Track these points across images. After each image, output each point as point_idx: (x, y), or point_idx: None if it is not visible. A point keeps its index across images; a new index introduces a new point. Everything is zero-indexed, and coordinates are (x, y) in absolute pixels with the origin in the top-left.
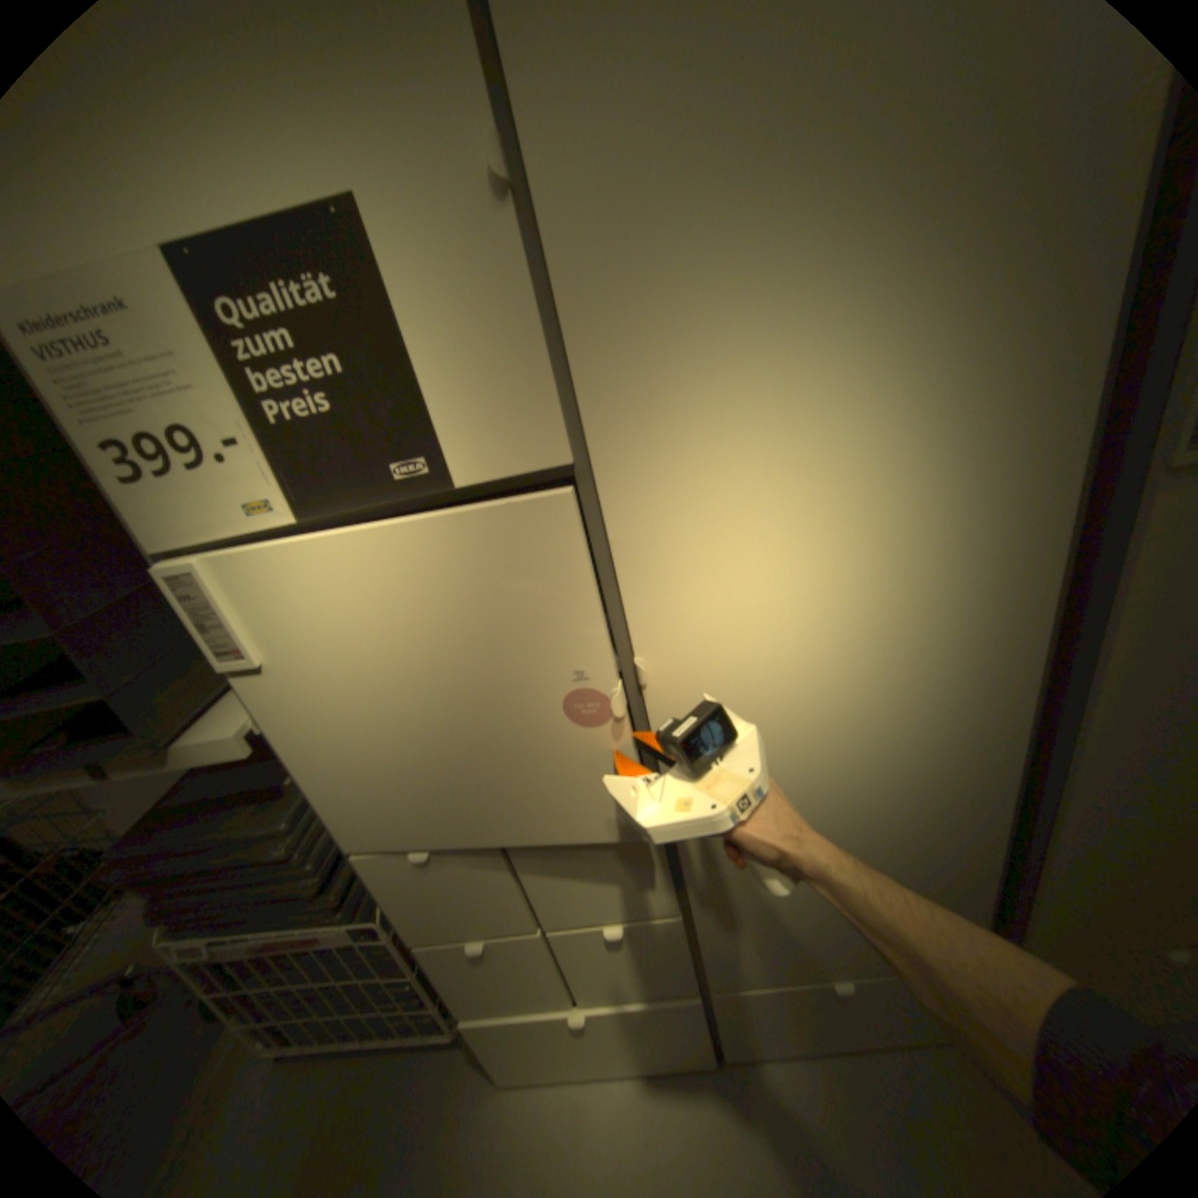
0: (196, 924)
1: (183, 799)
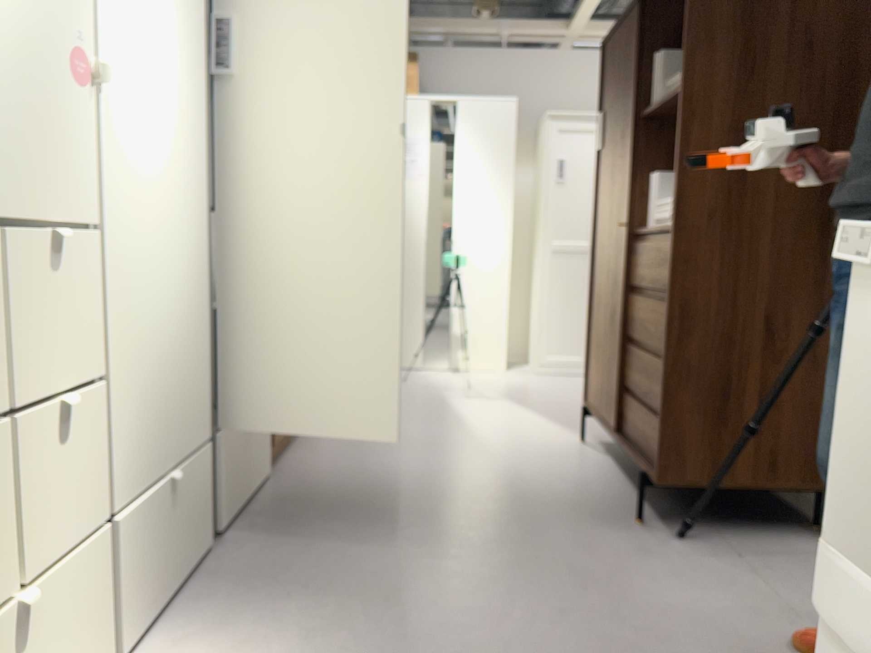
0: None
1: None
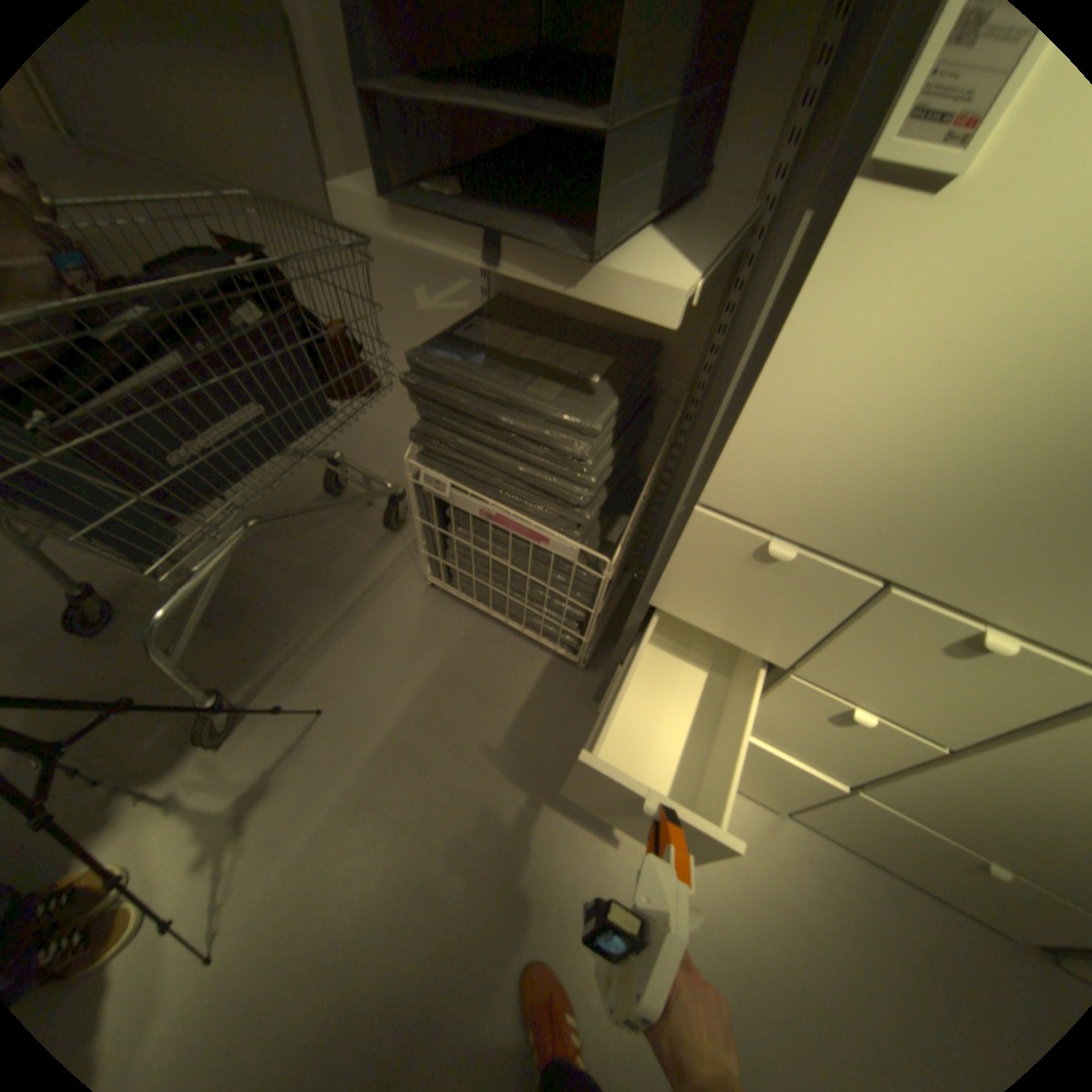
0: (448, 463)
1: (479, 338)
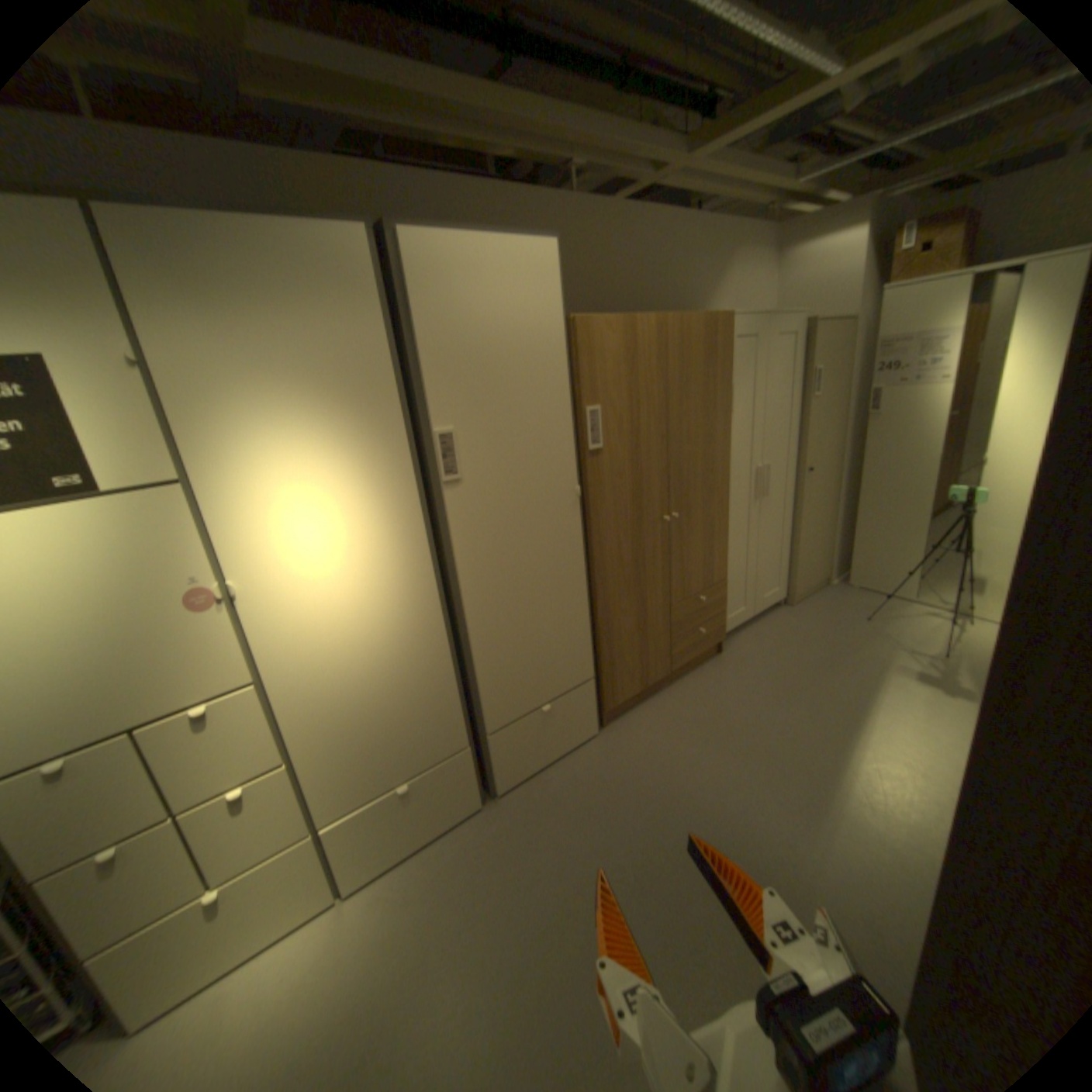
0: None
1: None
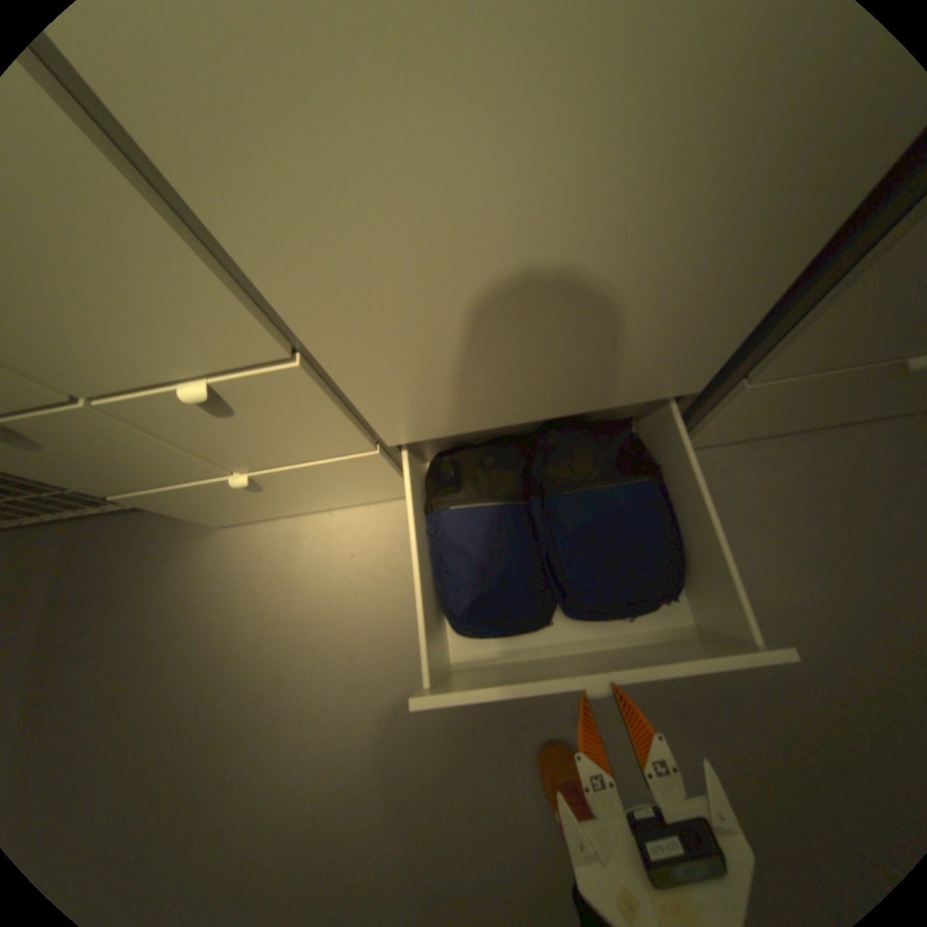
0: None
1: None
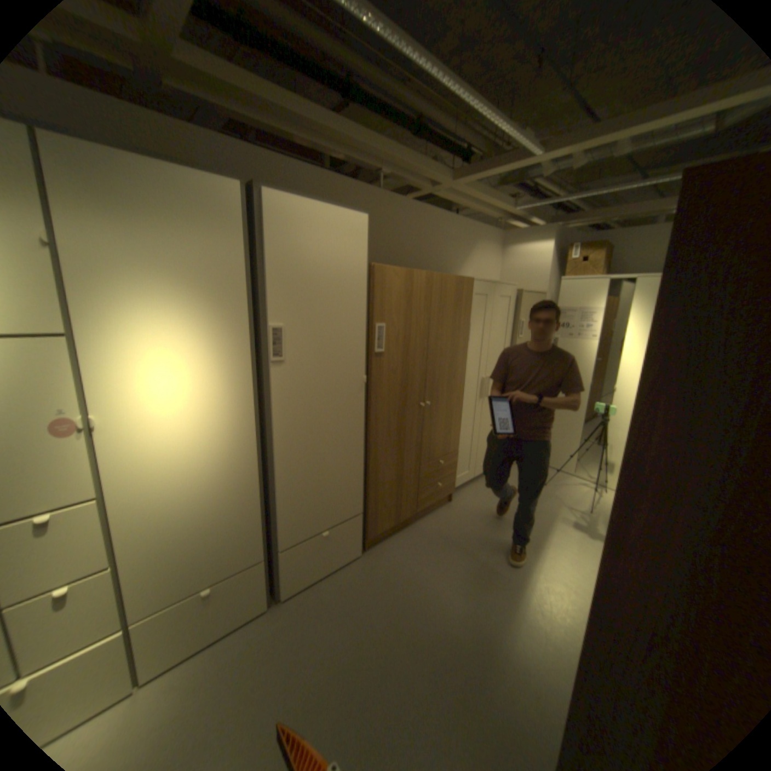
0: None
1: None
